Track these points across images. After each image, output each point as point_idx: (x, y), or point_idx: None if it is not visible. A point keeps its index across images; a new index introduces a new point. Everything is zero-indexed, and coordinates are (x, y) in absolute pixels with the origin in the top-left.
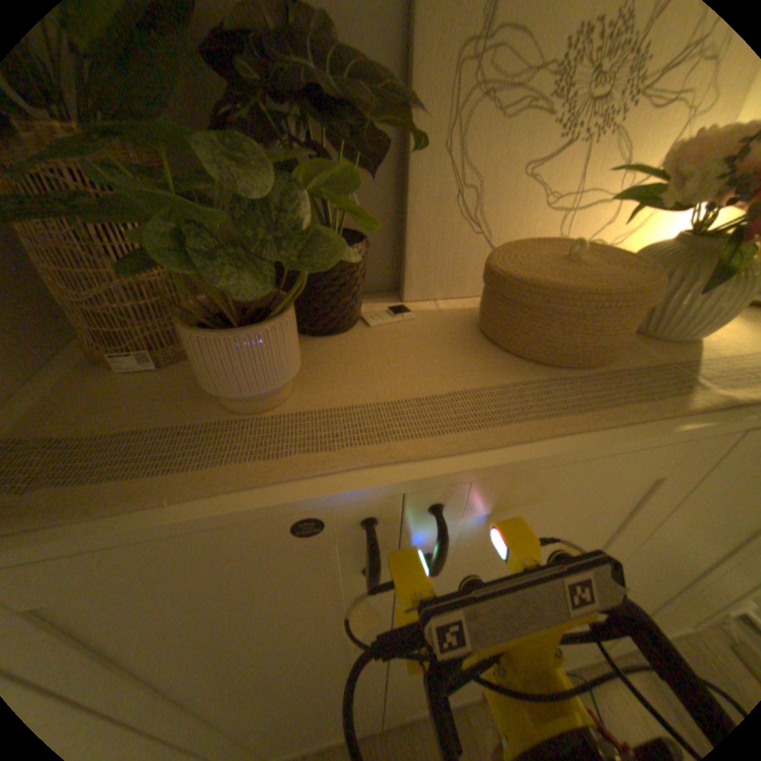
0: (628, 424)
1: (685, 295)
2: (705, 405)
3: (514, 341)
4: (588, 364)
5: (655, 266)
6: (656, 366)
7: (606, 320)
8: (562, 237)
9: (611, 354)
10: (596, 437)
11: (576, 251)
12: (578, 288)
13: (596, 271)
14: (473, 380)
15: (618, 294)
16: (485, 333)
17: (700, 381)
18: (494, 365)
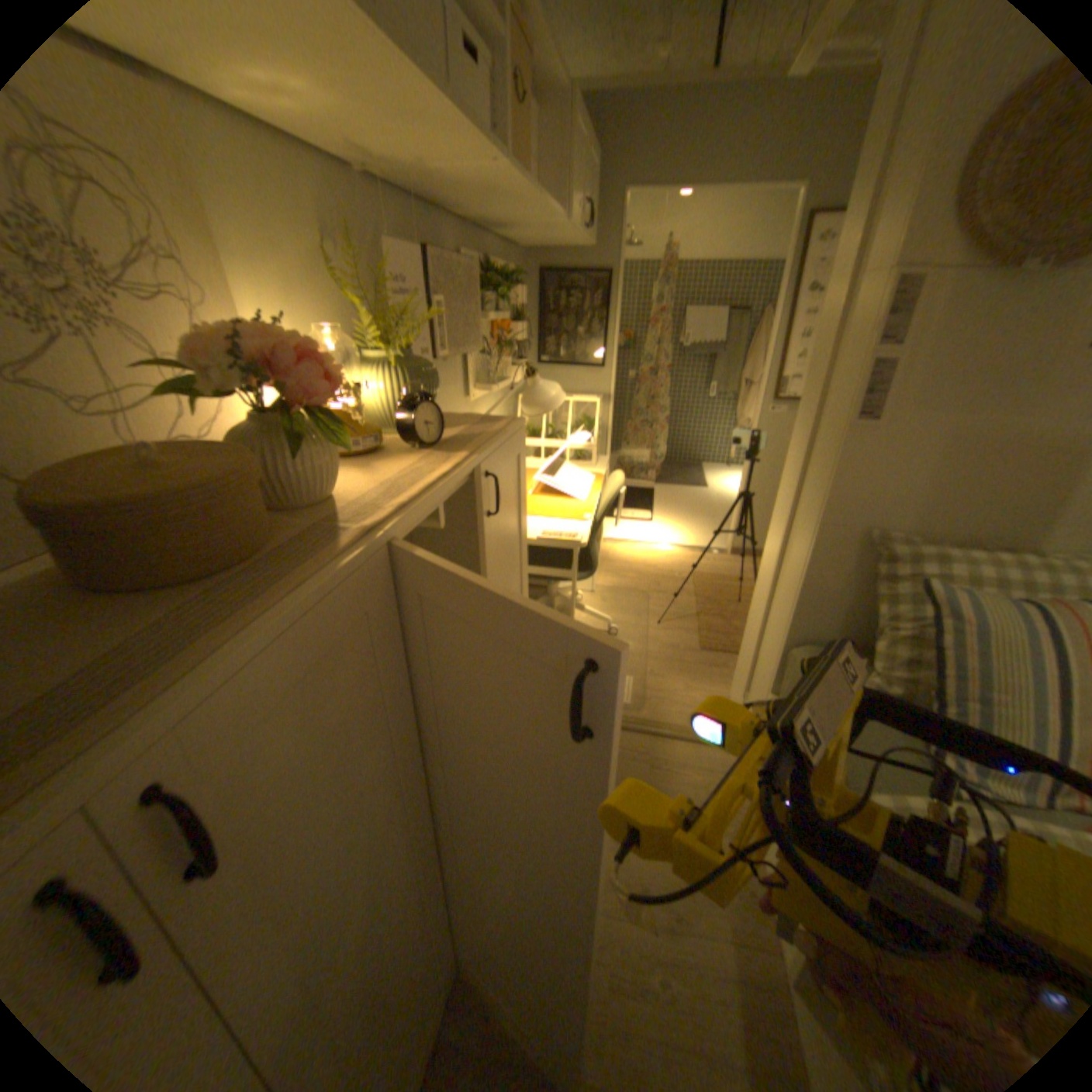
0: (298, 583)
1: (286, 463)
2: (348, 539)
3: (137, 572)
4: (237, 555)
5: (241, 447)
6: (304, 529)
7: (221, 507)
8: (124, 442)
9: (254, 536)
10: (276, 607)
11: (147, 454)
12: (168, 488)
13: (179, 467)
14: (105, 638)
15: (213, 481)
16: (88, 583)
17: (339, 525)
18: (127, 609)
